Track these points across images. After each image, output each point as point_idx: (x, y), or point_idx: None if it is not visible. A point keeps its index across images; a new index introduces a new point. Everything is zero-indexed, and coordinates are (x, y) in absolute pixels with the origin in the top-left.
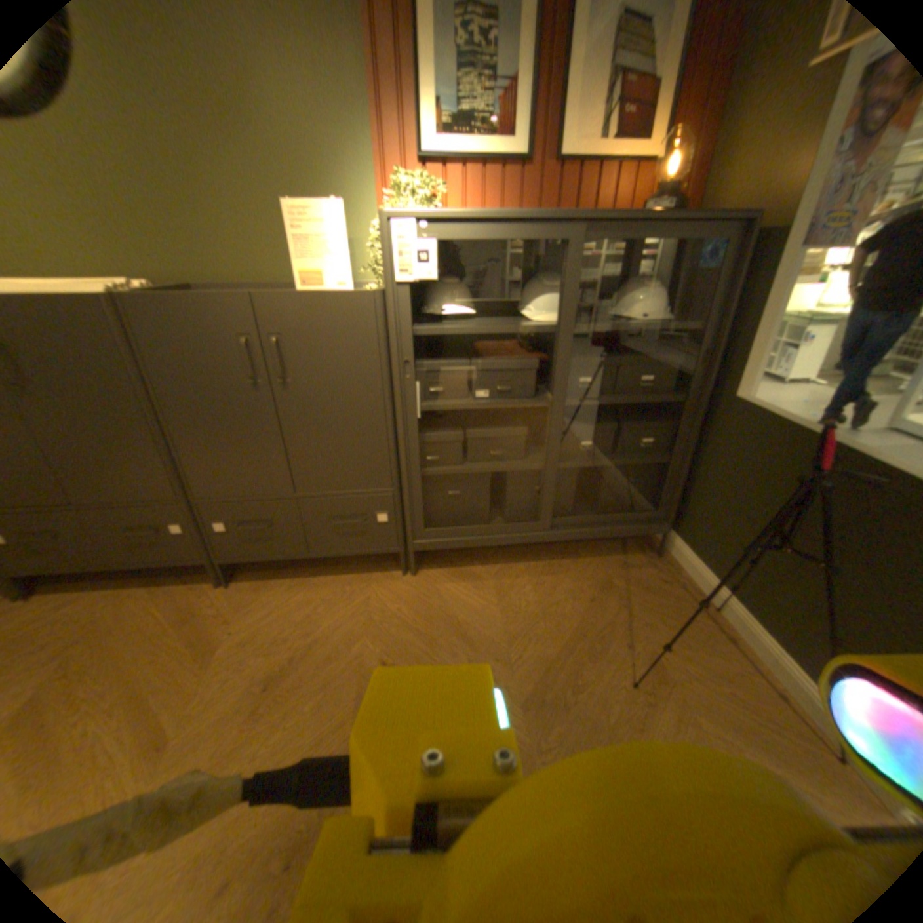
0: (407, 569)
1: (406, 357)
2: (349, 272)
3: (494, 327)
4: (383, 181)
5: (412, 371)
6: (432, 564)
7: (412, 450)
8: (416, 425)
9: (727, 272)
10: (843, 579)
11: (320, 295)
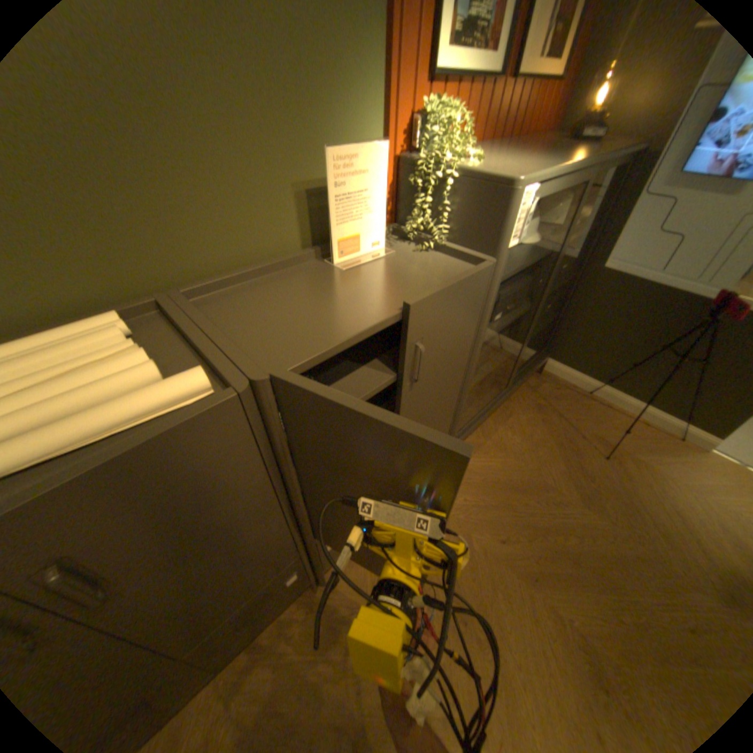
0: None
1: (487, 317)
2: (381, 232)
3: (525, 266)
4: (395, 110)
5: (486, 327)
6: None
7: (467, 388)
8: (474, 368)
9: (607, 185)
10: (687, 364)
11: (458, 288)
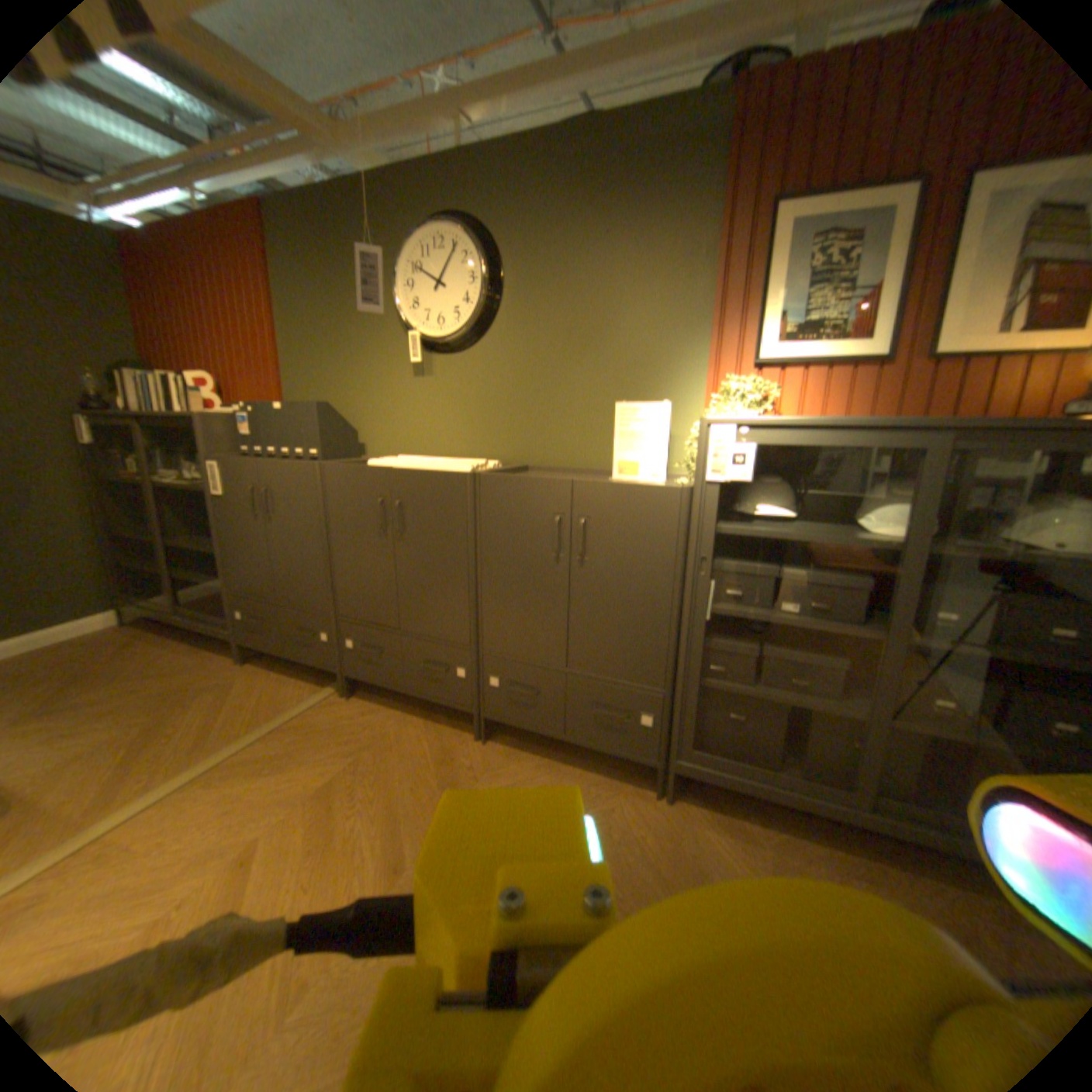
0: (661, 794)
1: (704, 554)
2: (664, 465)
3: (814, 537)
4: (714, 385)
5: (708, 570)
6: (694, 801)
7: (693, 654)
8: (702, 628)
9: None
10: None
11: (629, 488)
